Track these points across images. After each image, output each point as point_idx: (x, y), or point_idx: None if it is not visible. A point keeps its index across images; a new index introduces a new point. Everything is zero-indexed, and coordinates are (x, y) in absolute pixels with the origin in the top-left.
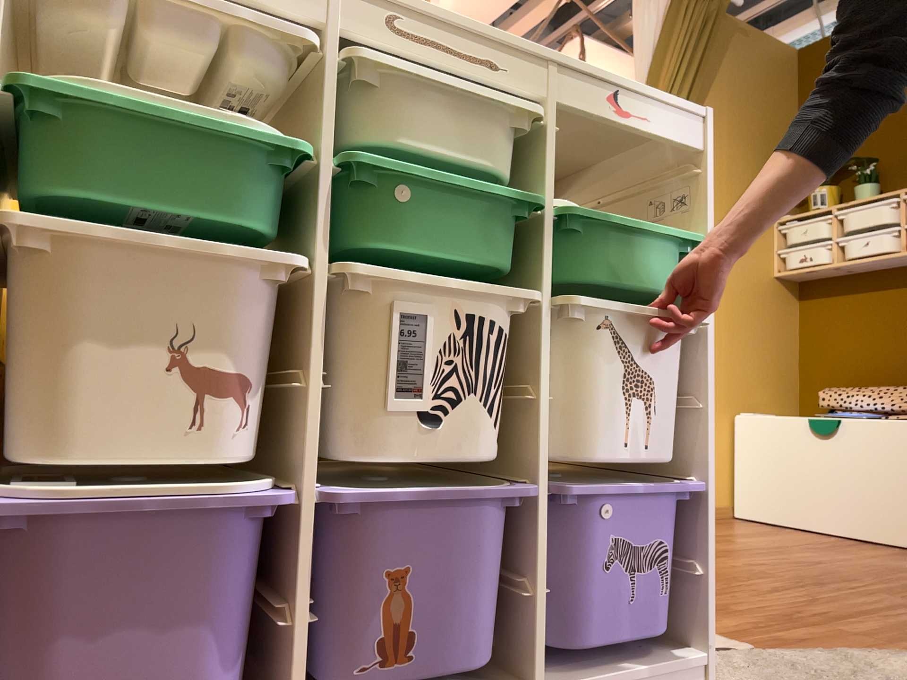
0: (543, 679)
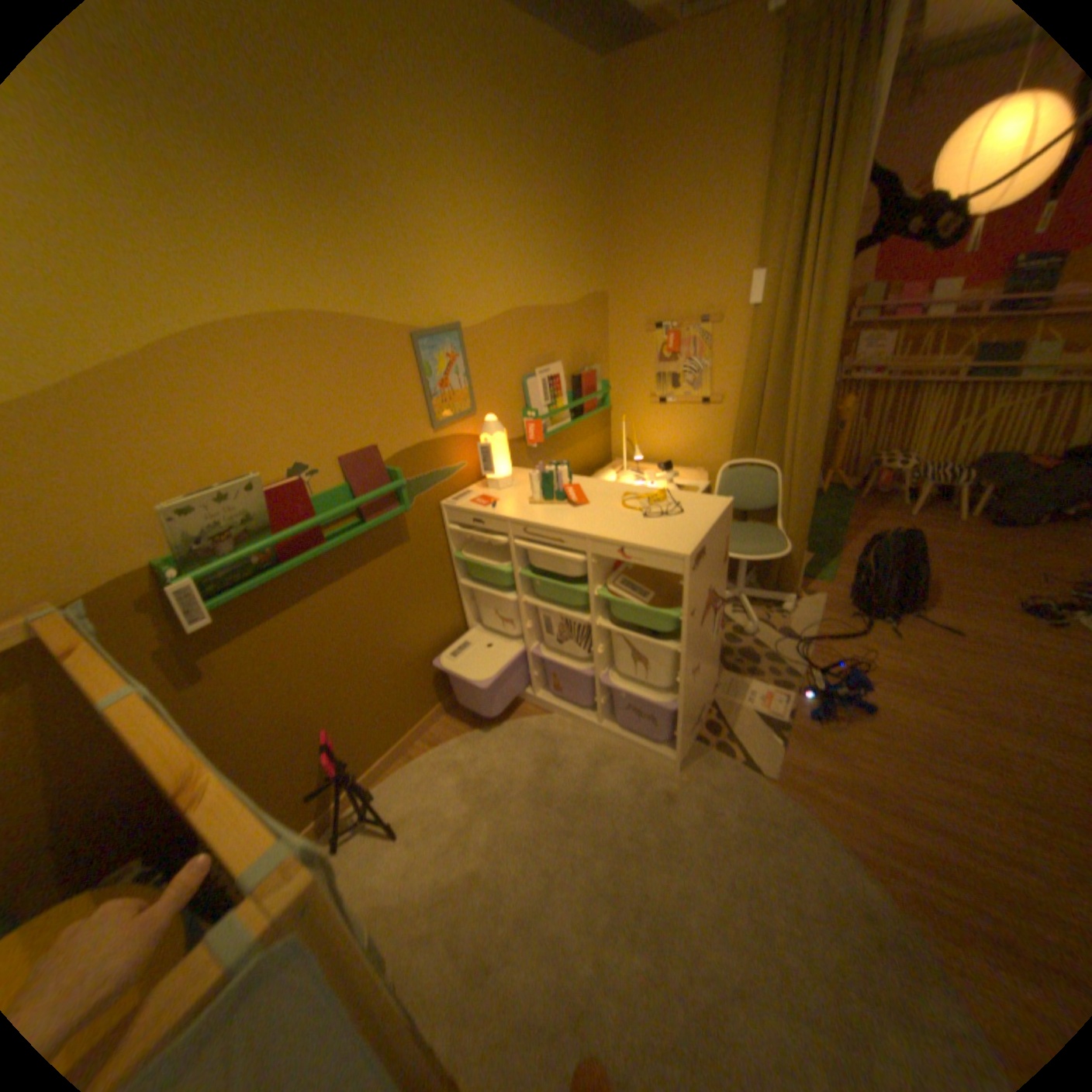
0: (607, 727)
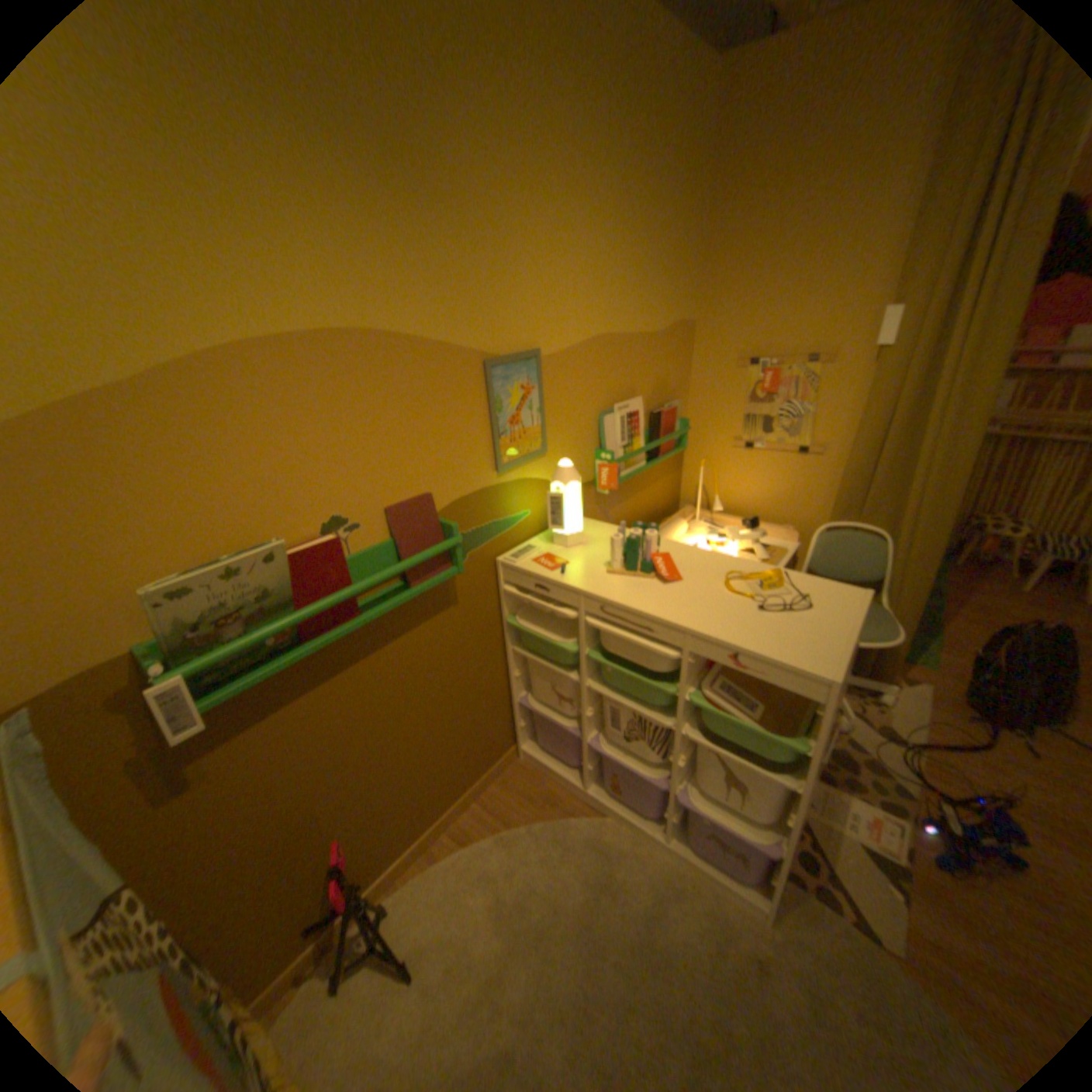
0: (676, 848)
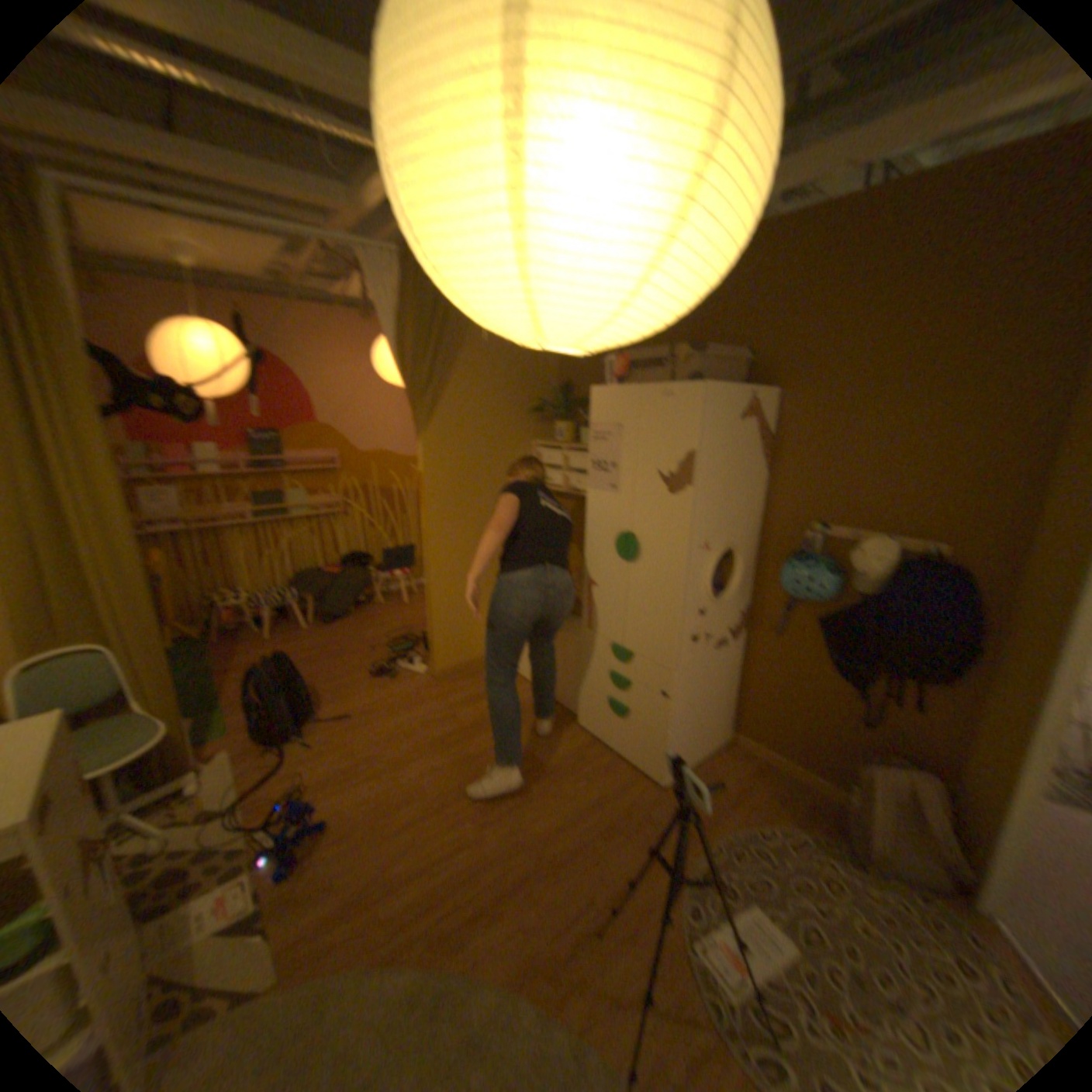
0: None
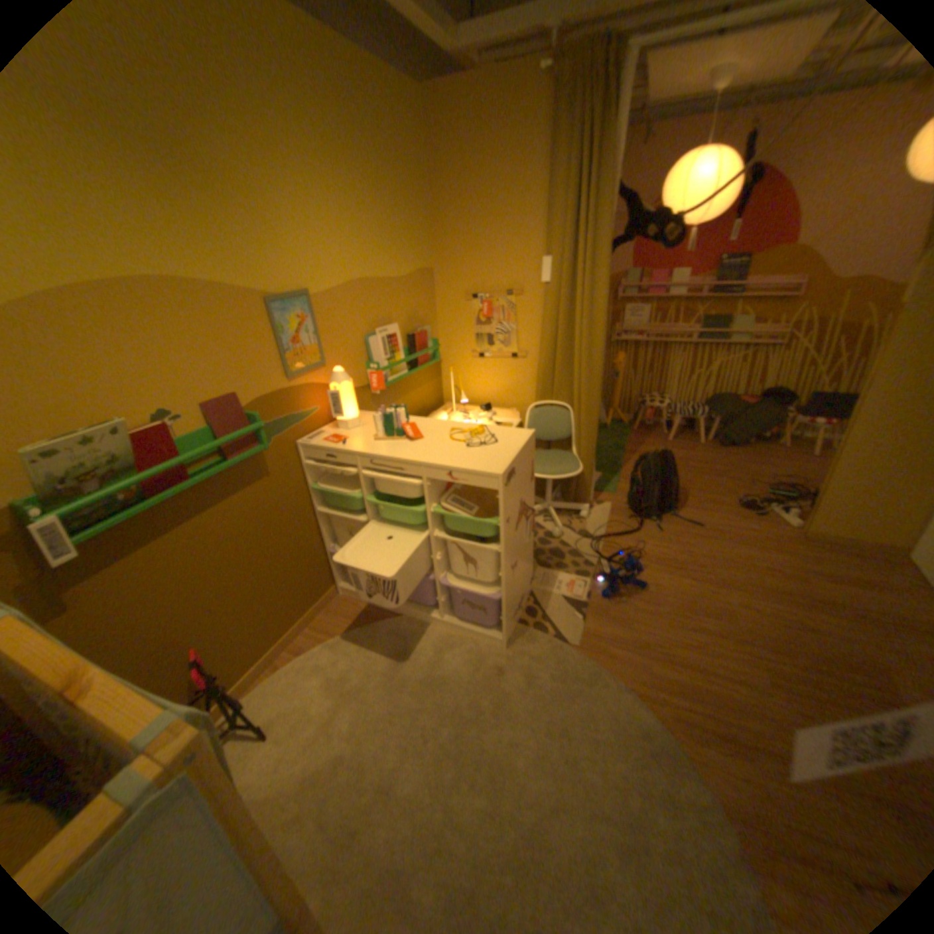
0: (447, 620)
